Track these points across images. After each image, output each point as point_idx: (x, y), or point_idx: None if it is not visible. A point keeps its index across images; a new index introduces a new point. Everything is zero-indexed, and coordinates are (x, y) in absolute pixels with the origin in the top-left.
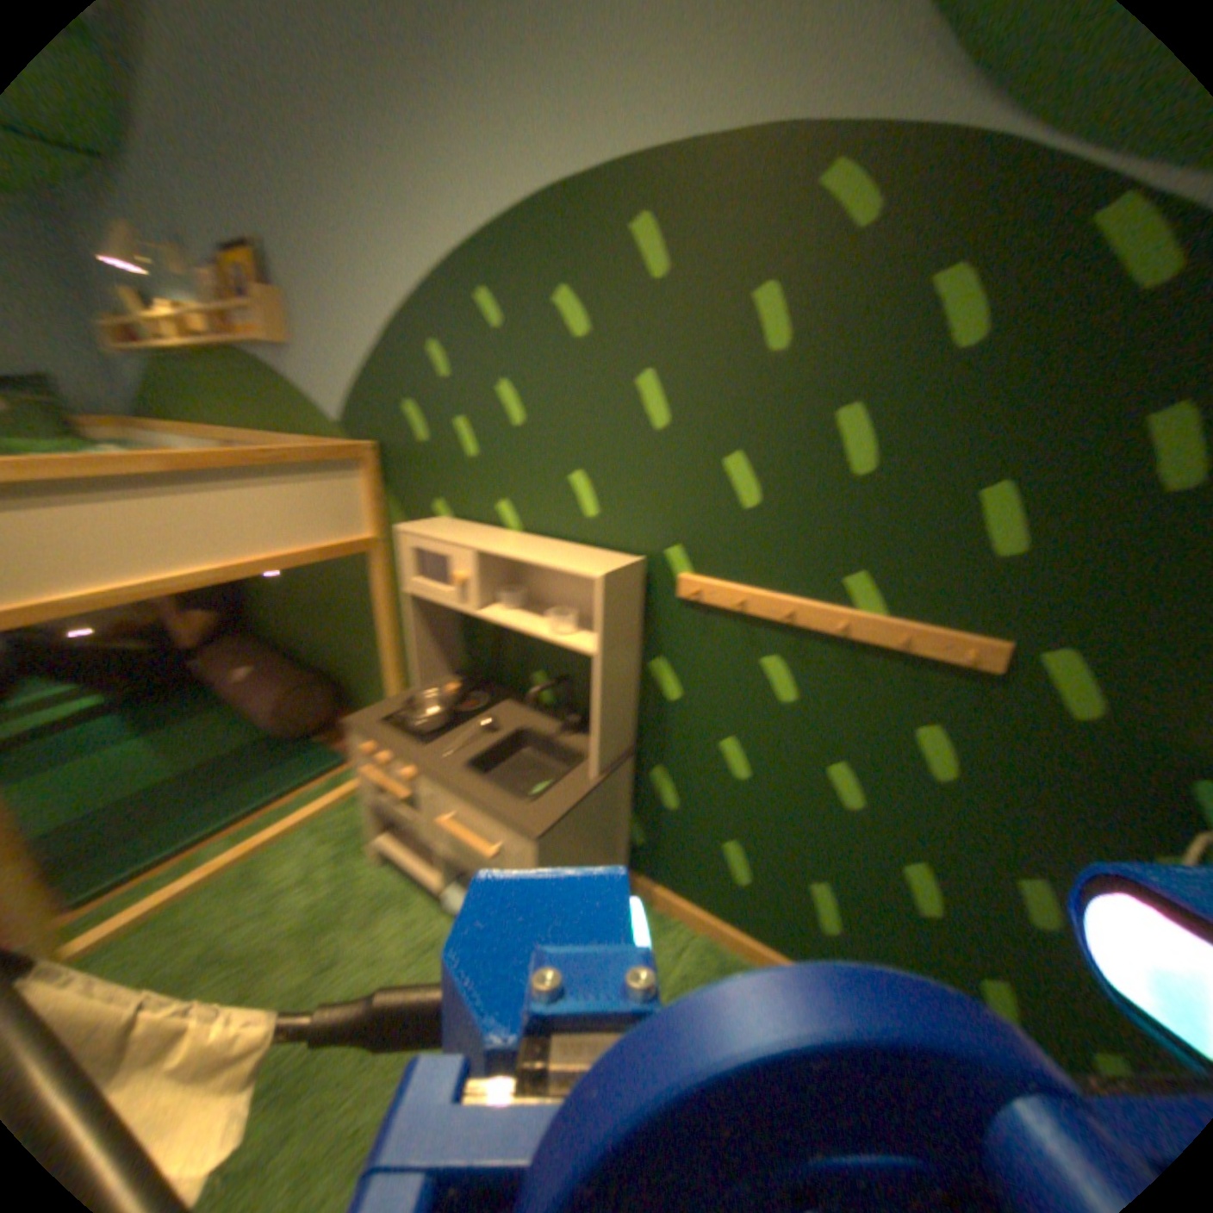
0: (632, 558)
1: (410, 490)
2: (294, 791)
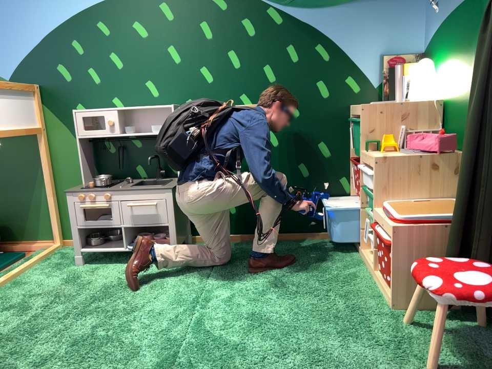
0: (176, 105)
1: (59, 105)
2: (4, 268)
